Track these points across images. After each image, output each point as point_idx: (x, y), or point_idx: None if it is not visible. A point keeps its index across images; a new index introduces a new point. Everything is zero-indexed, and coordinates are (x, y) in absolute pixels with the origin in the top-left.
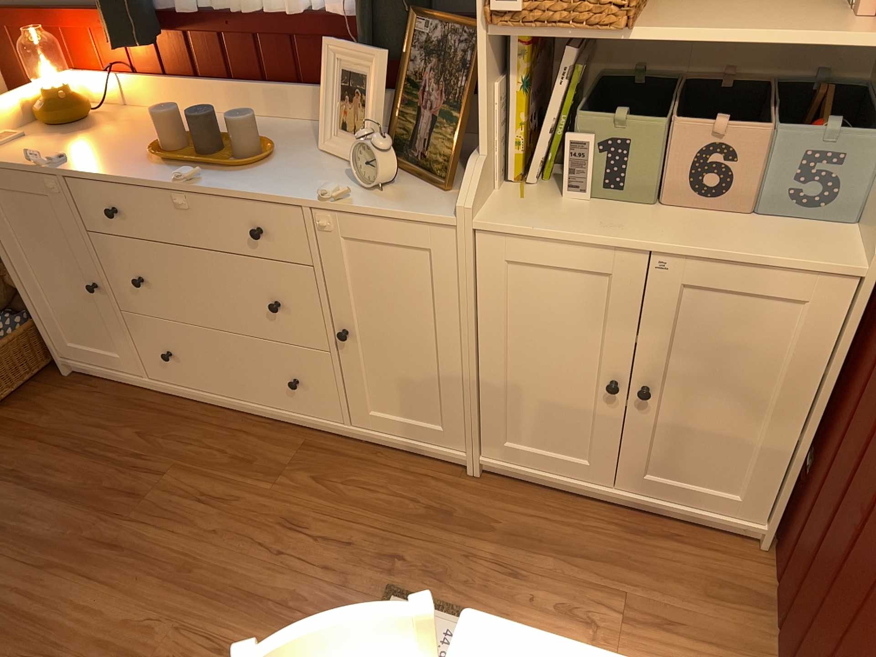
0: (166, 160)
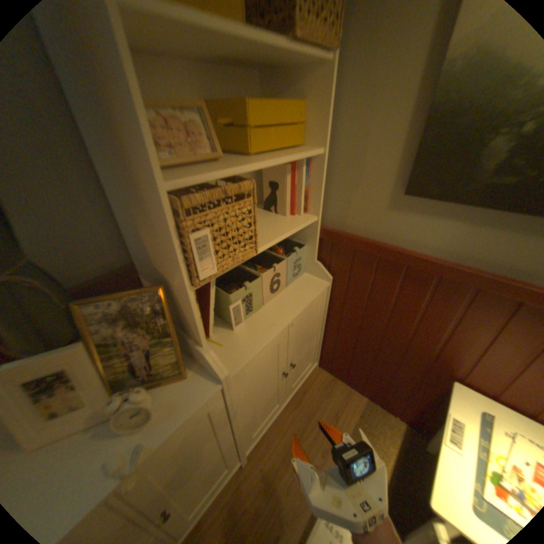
0: None
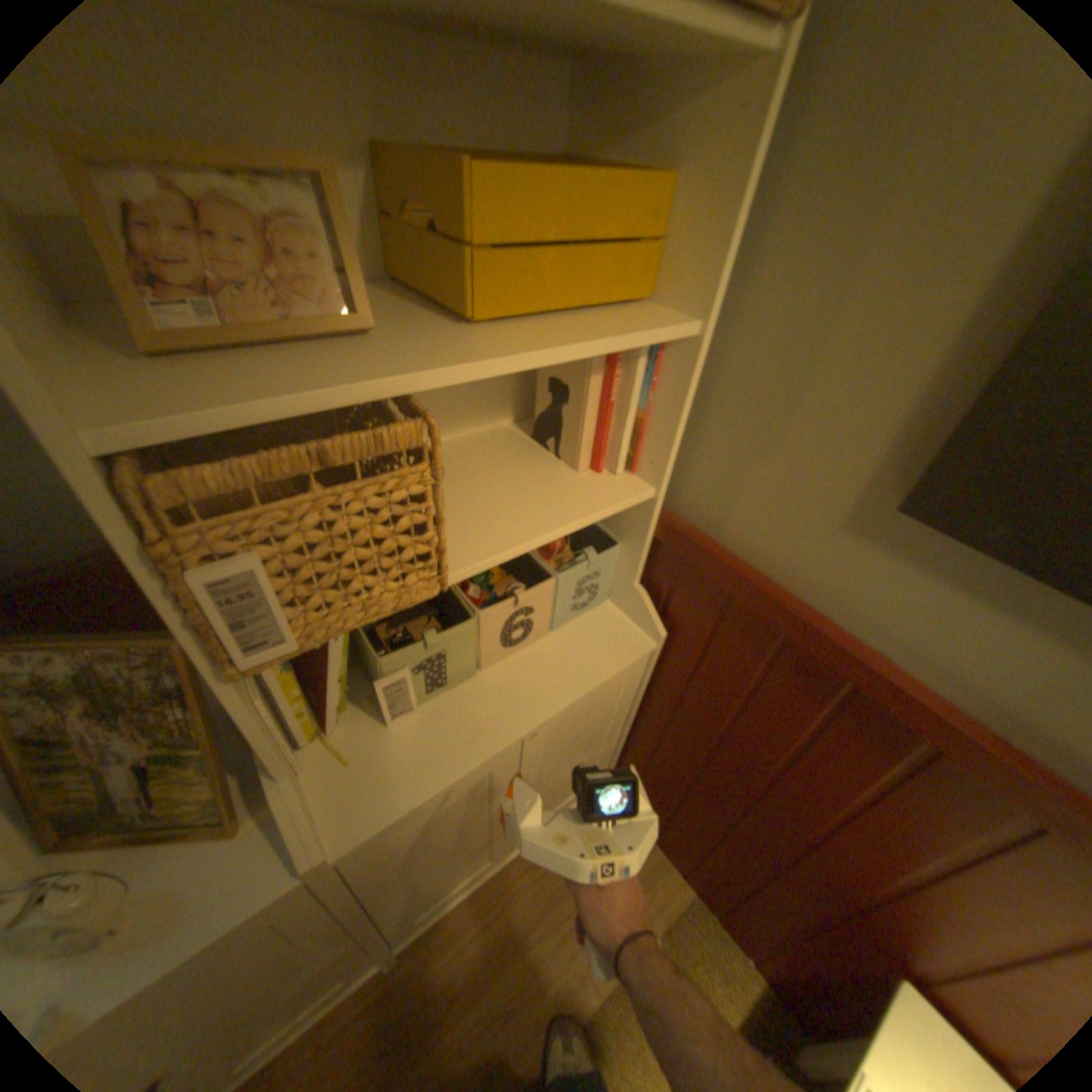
0: None
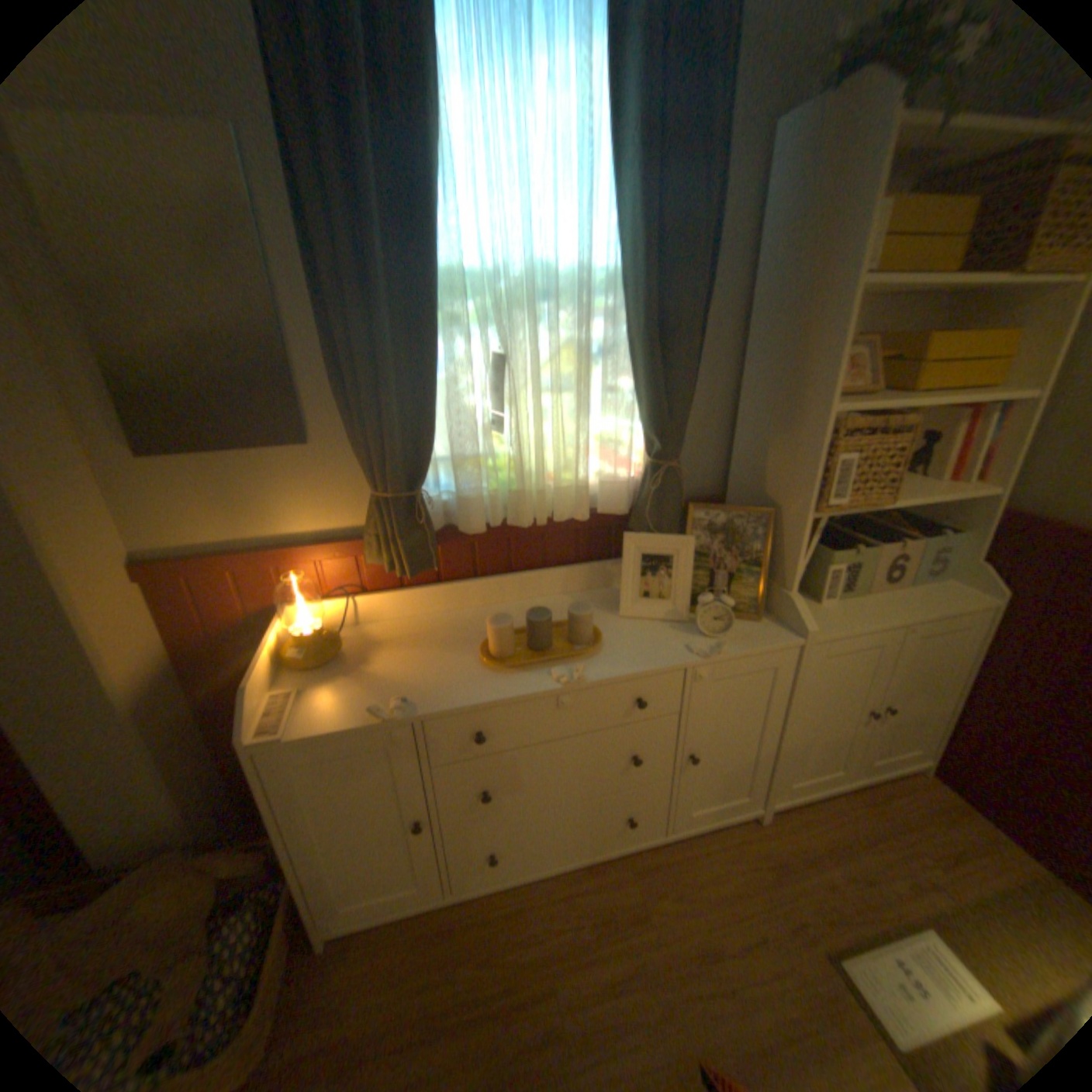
0: (516, 666)
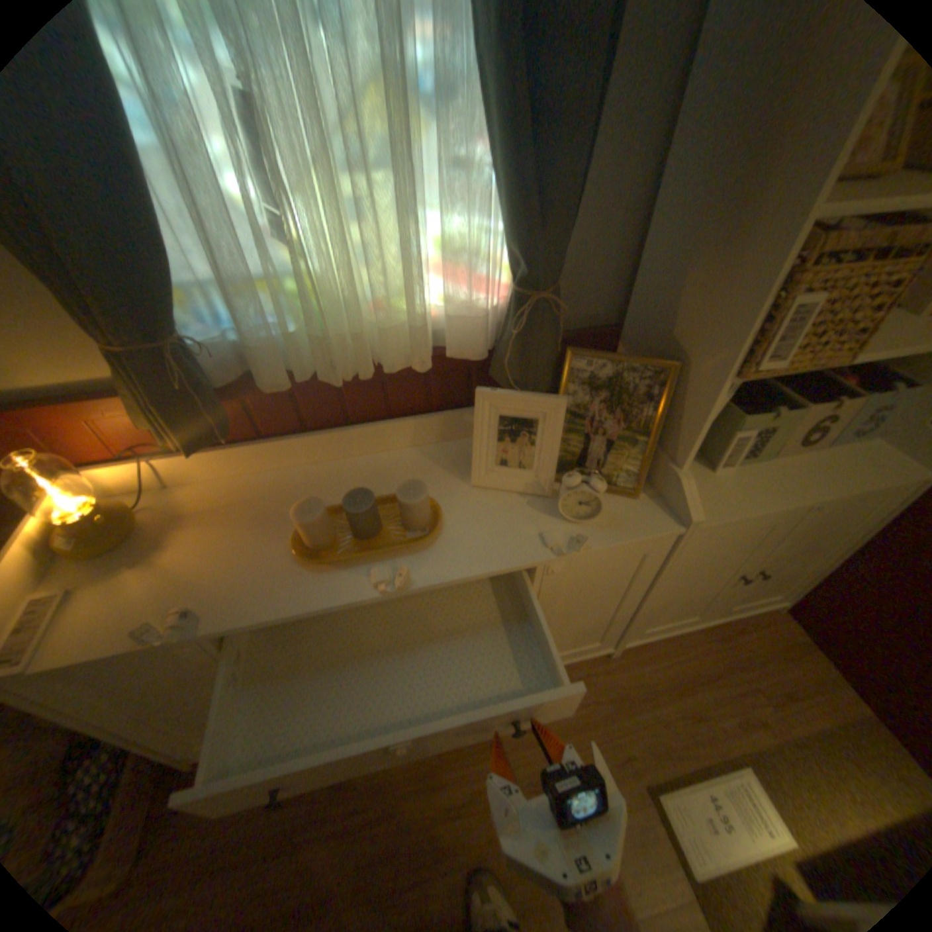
0: (329, 564)
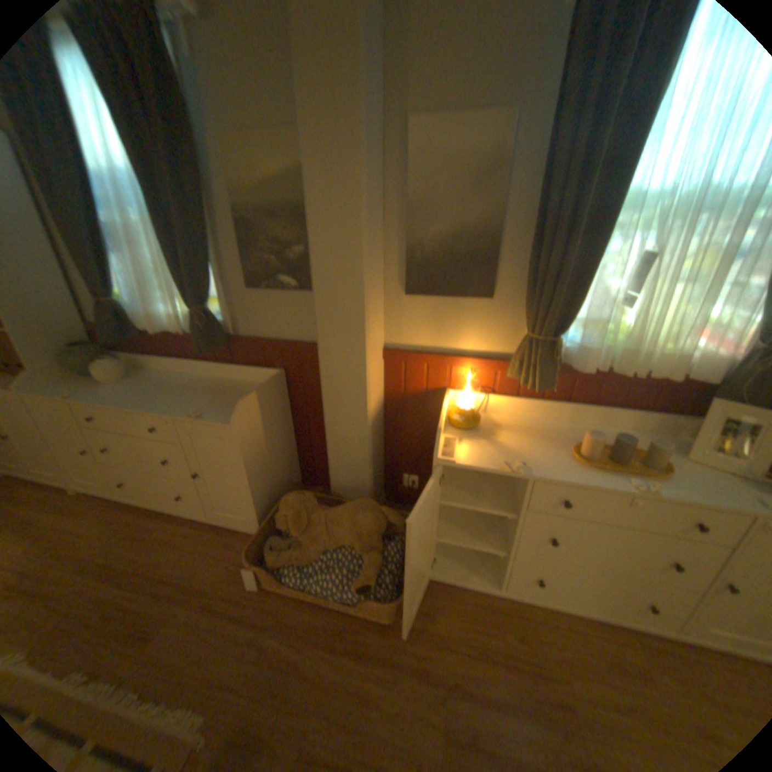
0: (602, 467)
